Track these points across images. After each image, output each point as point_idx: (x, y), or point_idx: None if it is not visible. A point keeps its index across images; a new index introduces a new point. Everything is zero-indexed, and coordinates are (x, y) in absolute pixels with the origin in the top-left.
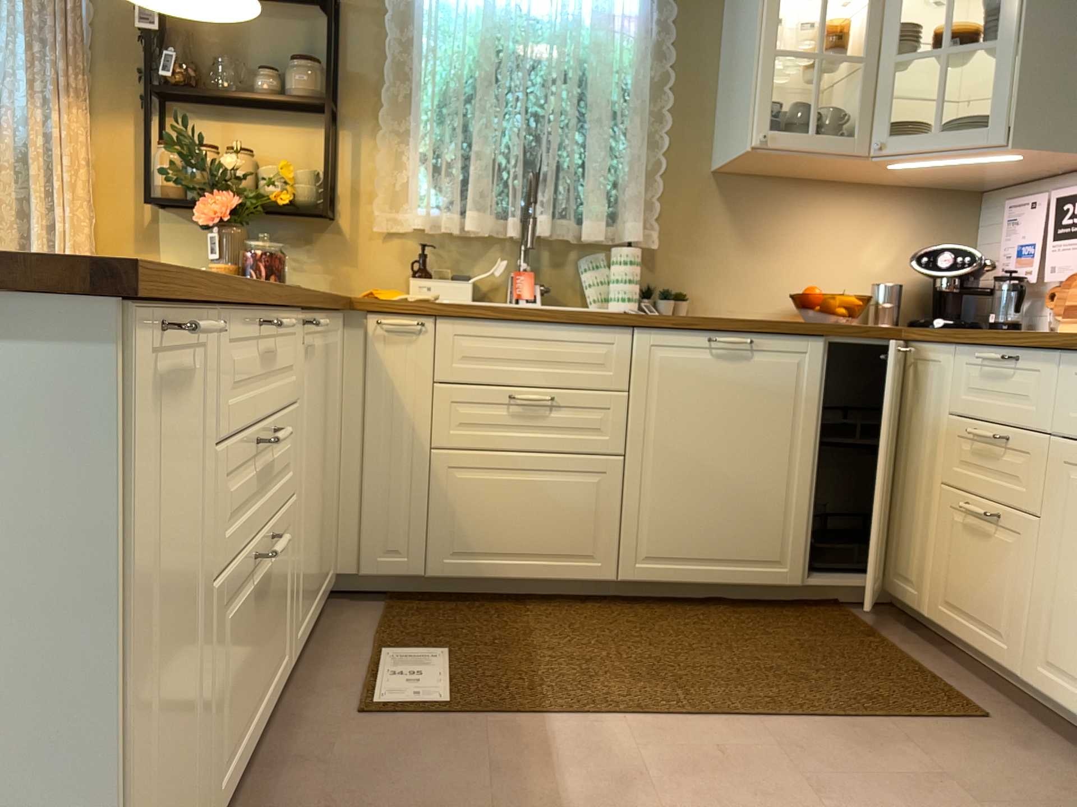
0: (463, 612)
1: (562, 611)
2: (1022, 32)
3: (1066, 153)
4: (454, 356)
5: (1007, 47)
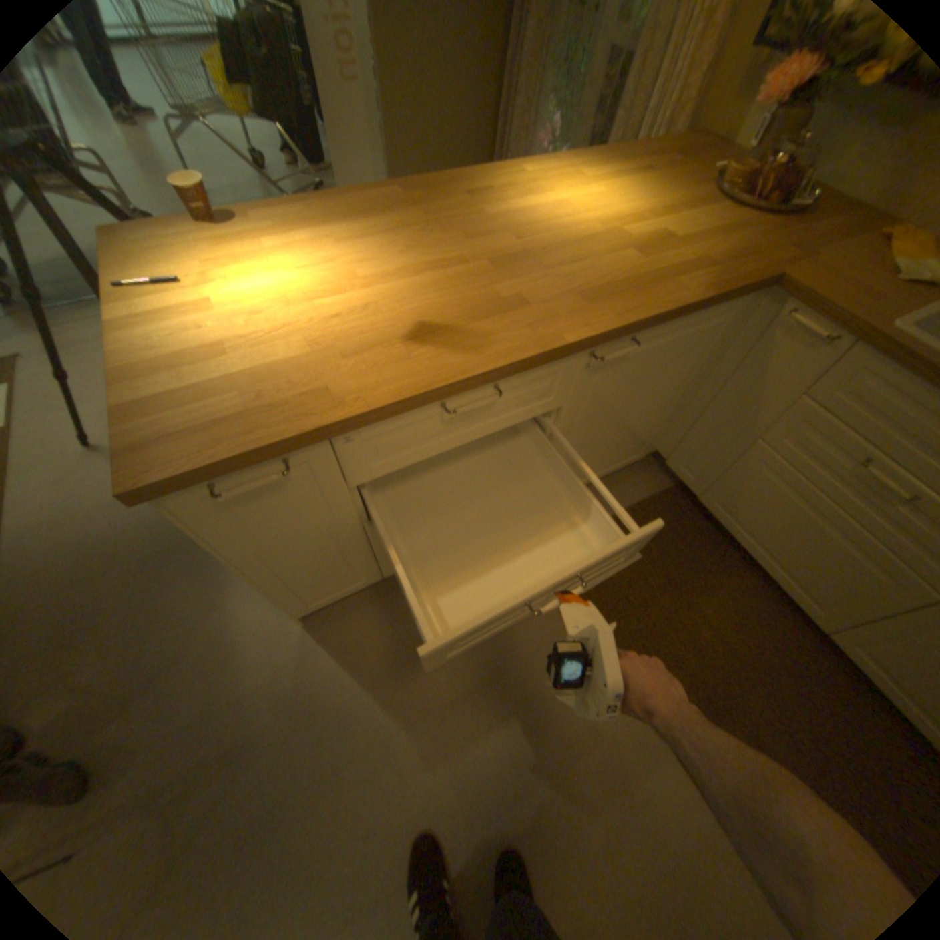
0: (702, 537)
1: (767, 601)
2: None
3: None
4: (847, 388)
5: None
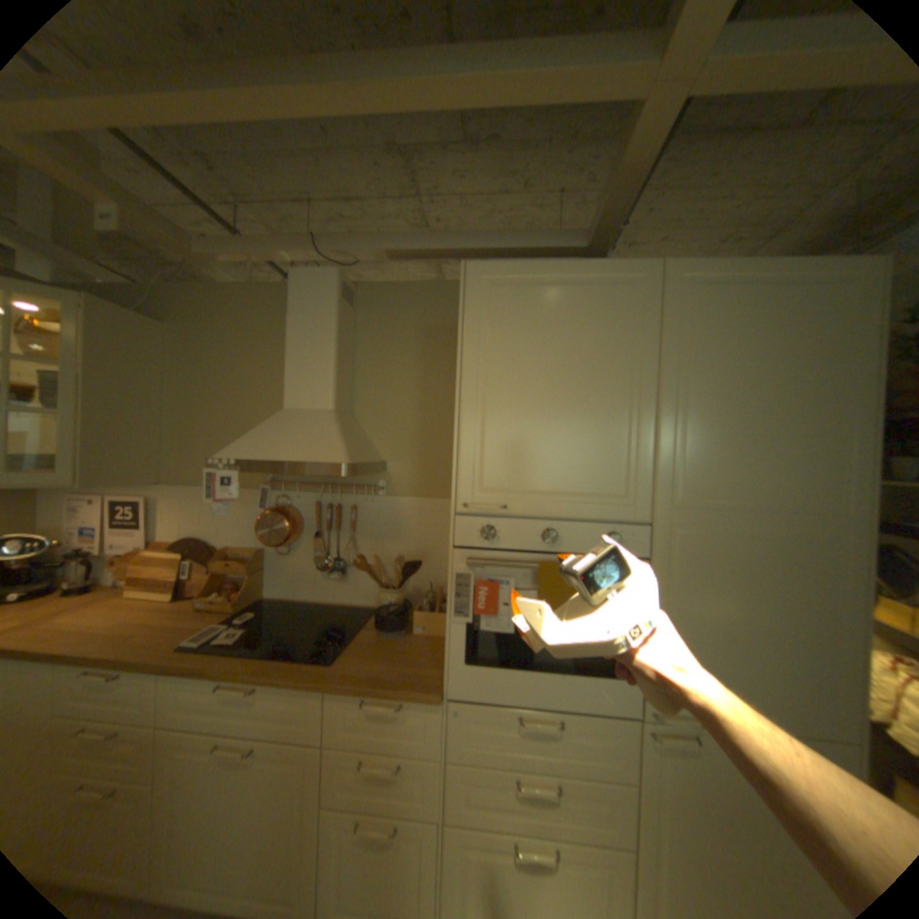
0: None
1: None
2: (76, 406)
3: (117, 486)
4: None
5: (66, 418)
